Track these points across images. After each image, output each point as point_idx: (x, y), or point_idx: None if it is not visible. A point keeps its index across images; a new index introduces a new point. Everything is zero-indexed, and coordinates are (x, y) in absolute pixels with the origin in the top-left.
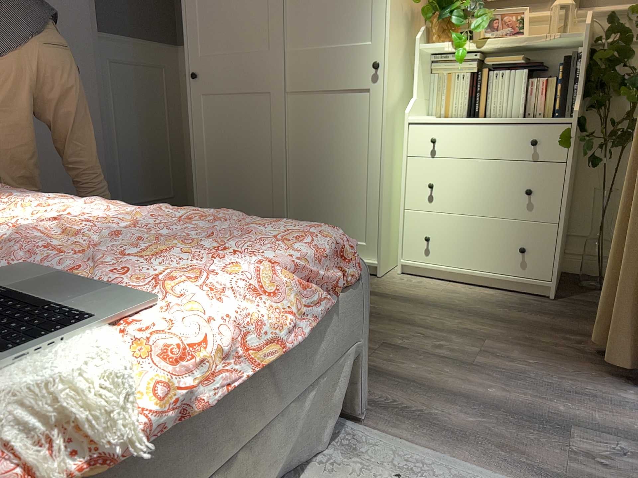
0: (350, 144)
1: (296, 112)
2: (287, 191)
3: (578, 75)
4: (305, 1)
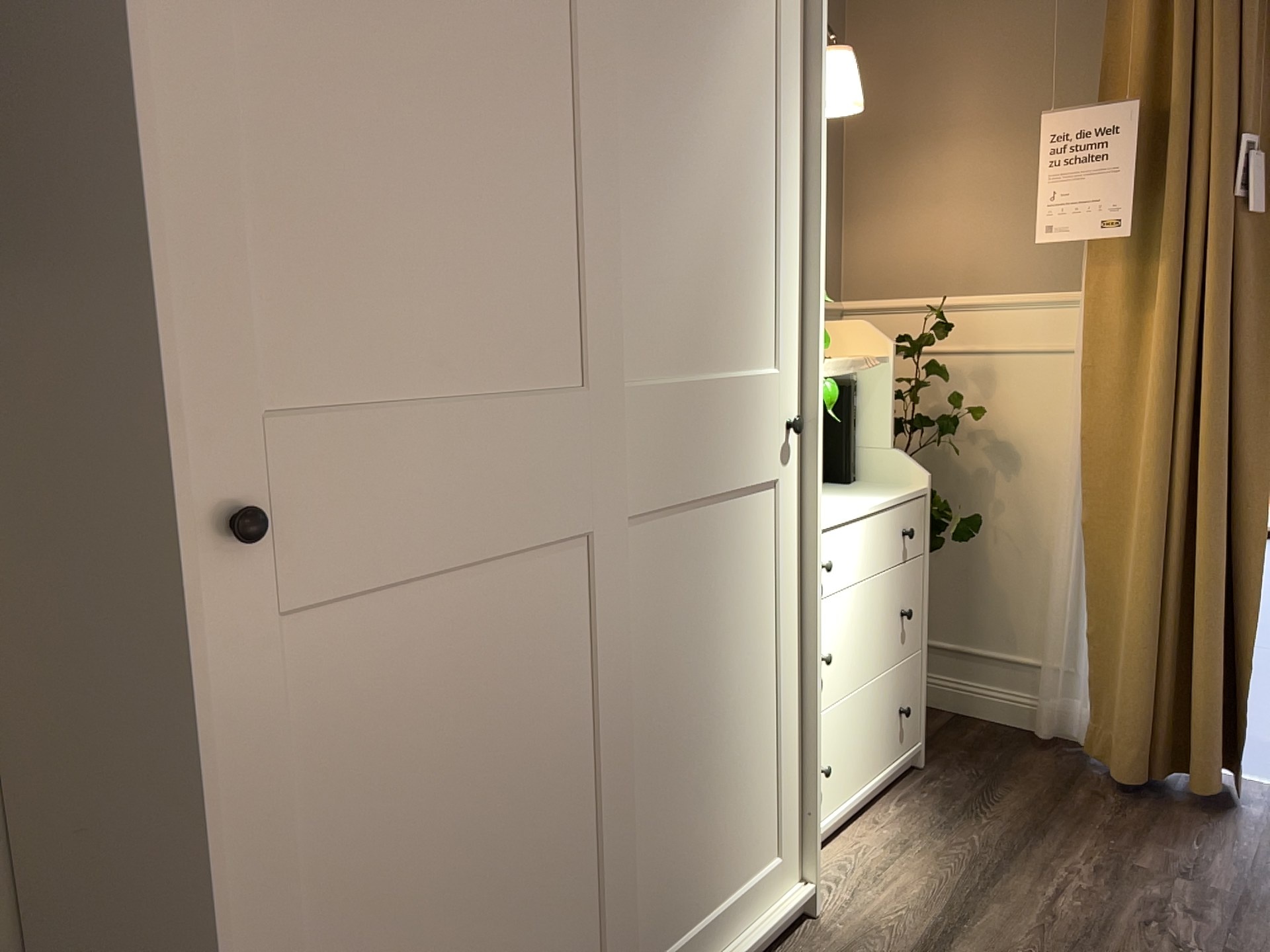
0: (746, 622)
1: (641, 574)
2: (630, 834)
3: (851, 416)
4: (657, 245)
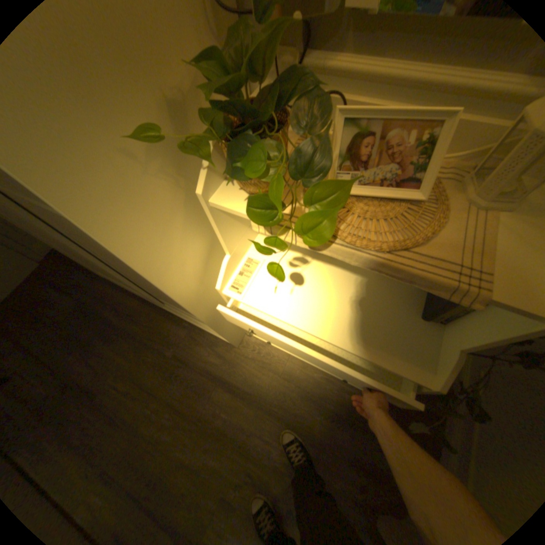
0: None
1: None
2: None
3: None
4: None
